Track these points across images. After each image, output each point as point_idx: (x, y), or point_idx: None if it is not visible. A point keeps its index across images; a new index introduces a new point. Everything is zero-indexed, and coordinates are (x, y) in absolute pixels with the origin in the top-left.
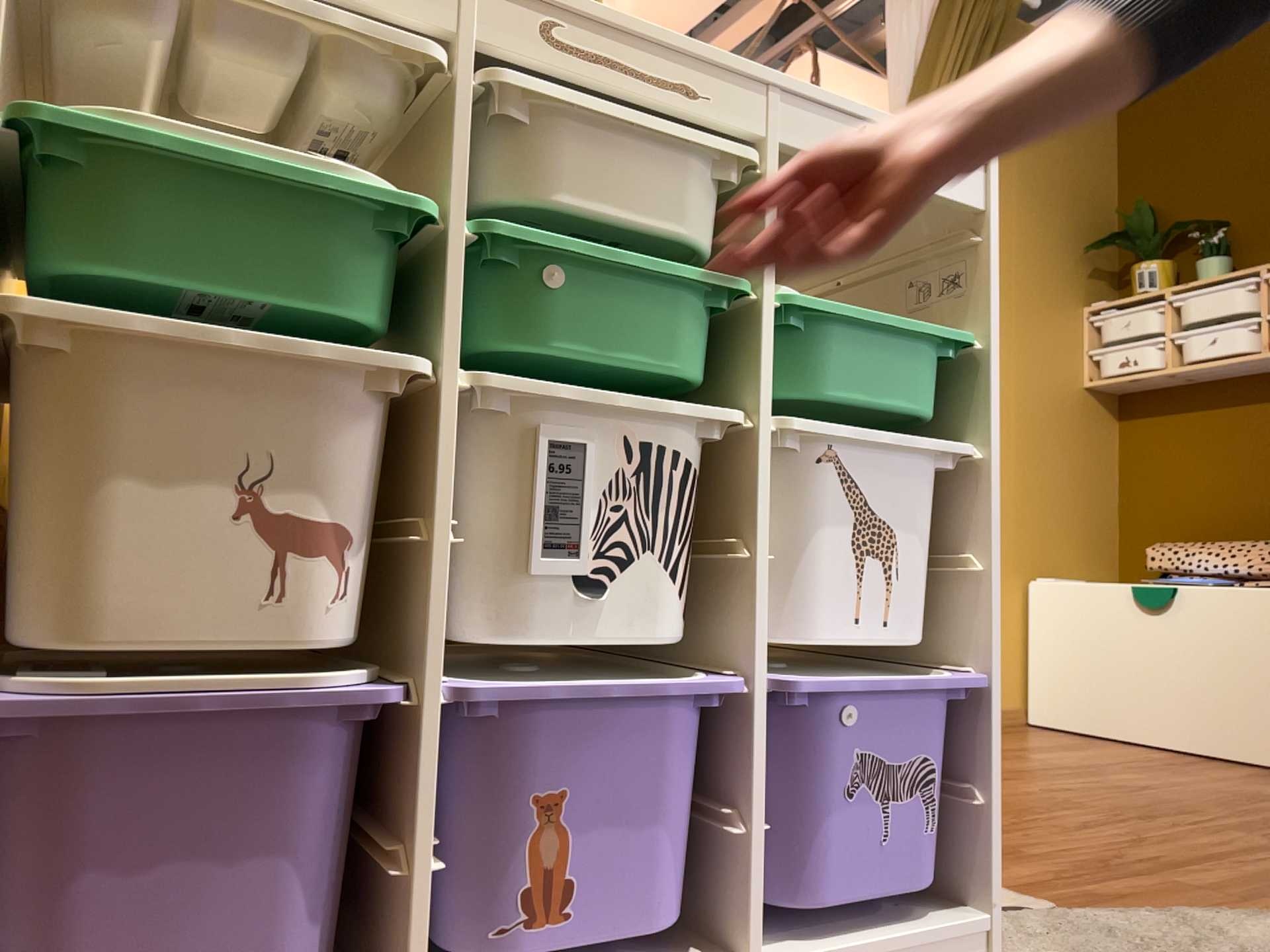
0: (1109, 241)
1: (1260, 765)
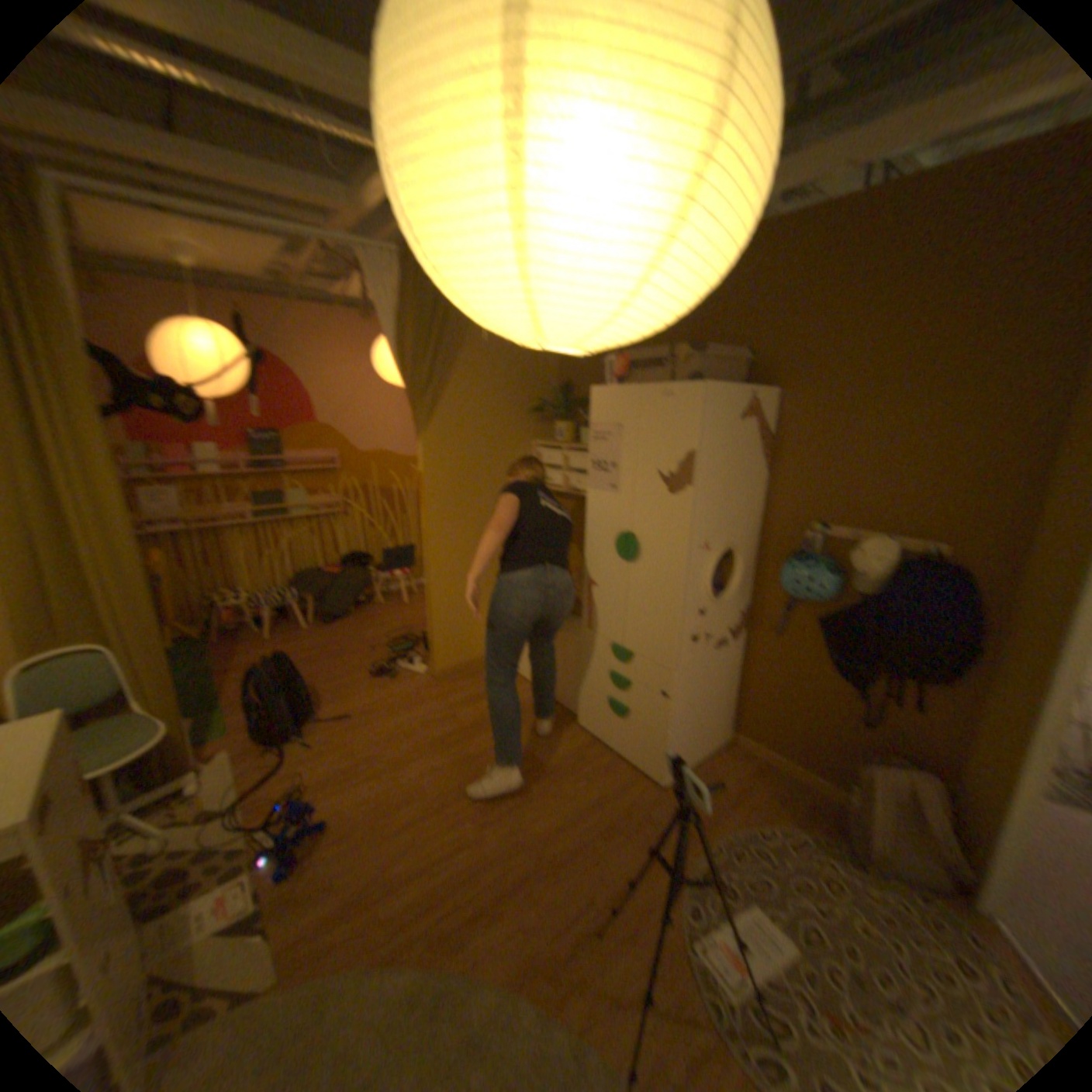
0: (550, 407)
1: (567, 713)
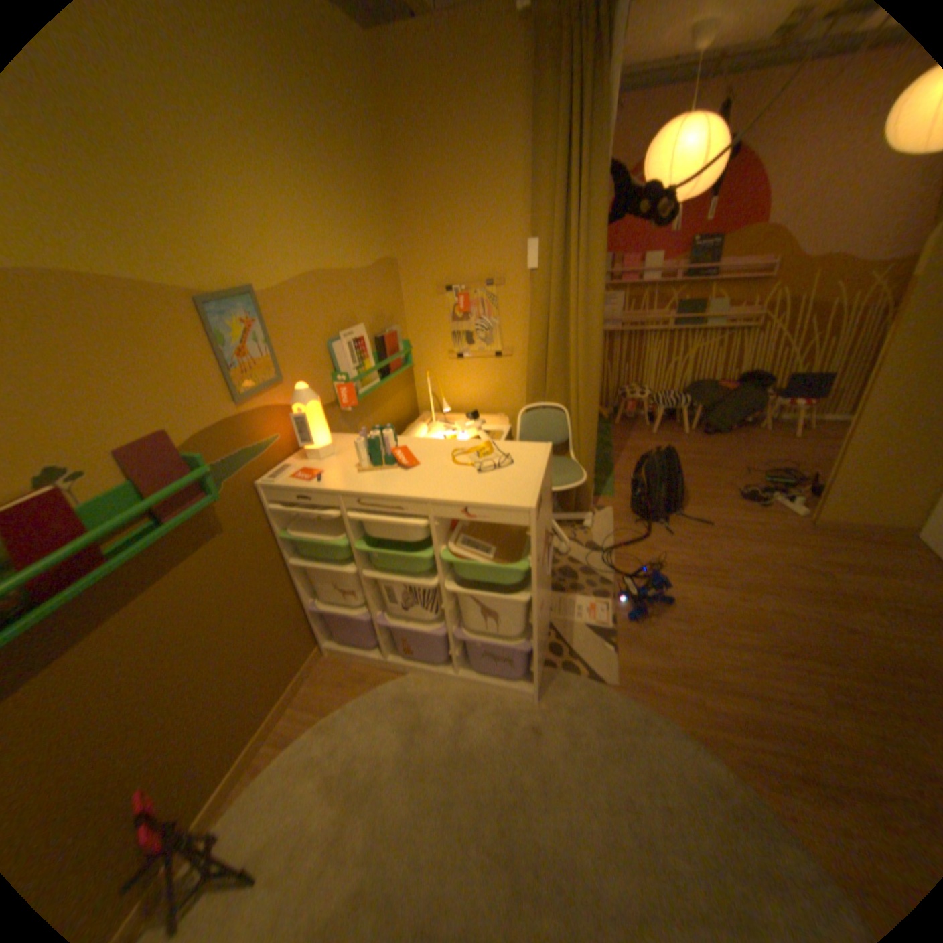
0: None
1: None
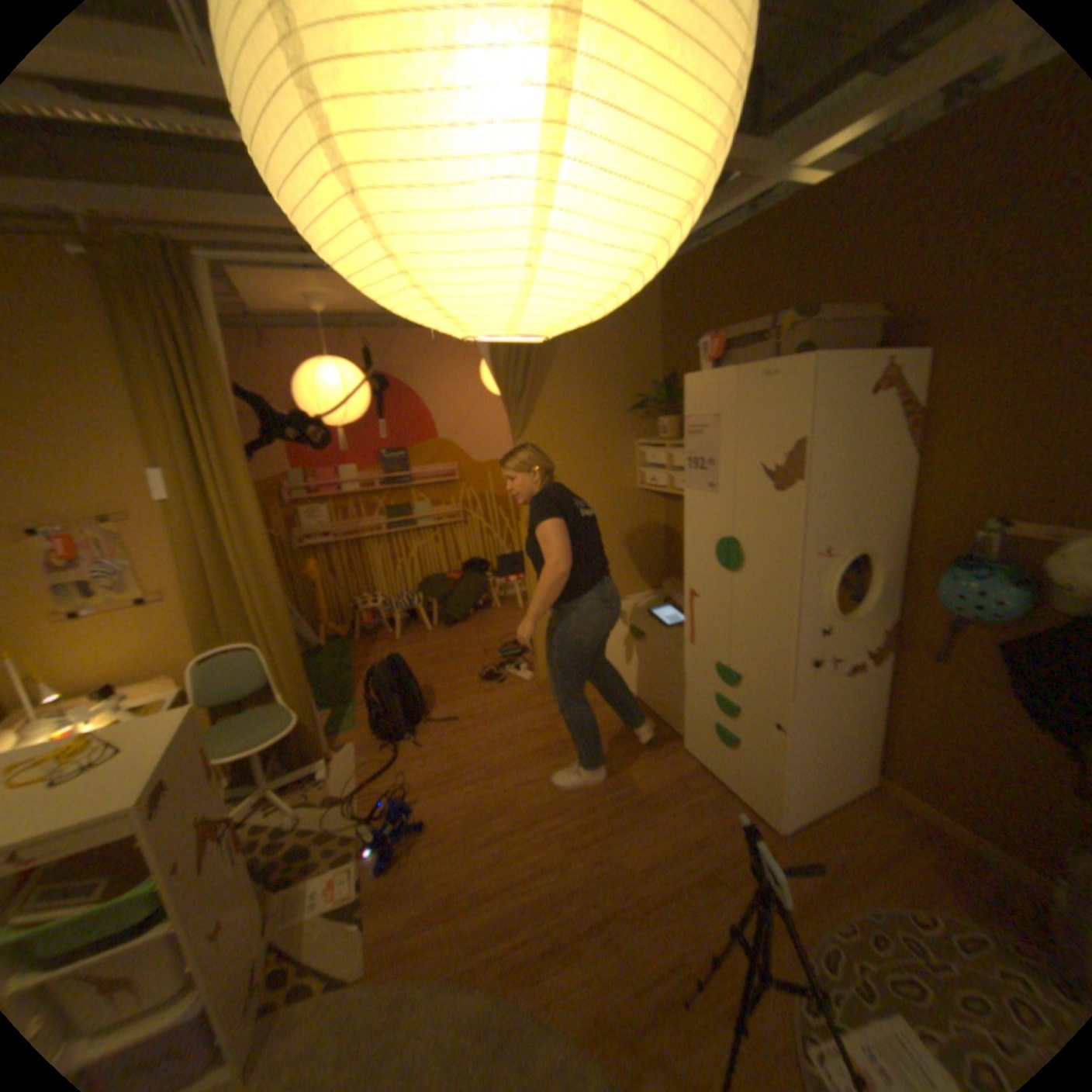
0: (649, 400)
1: (673, 733)
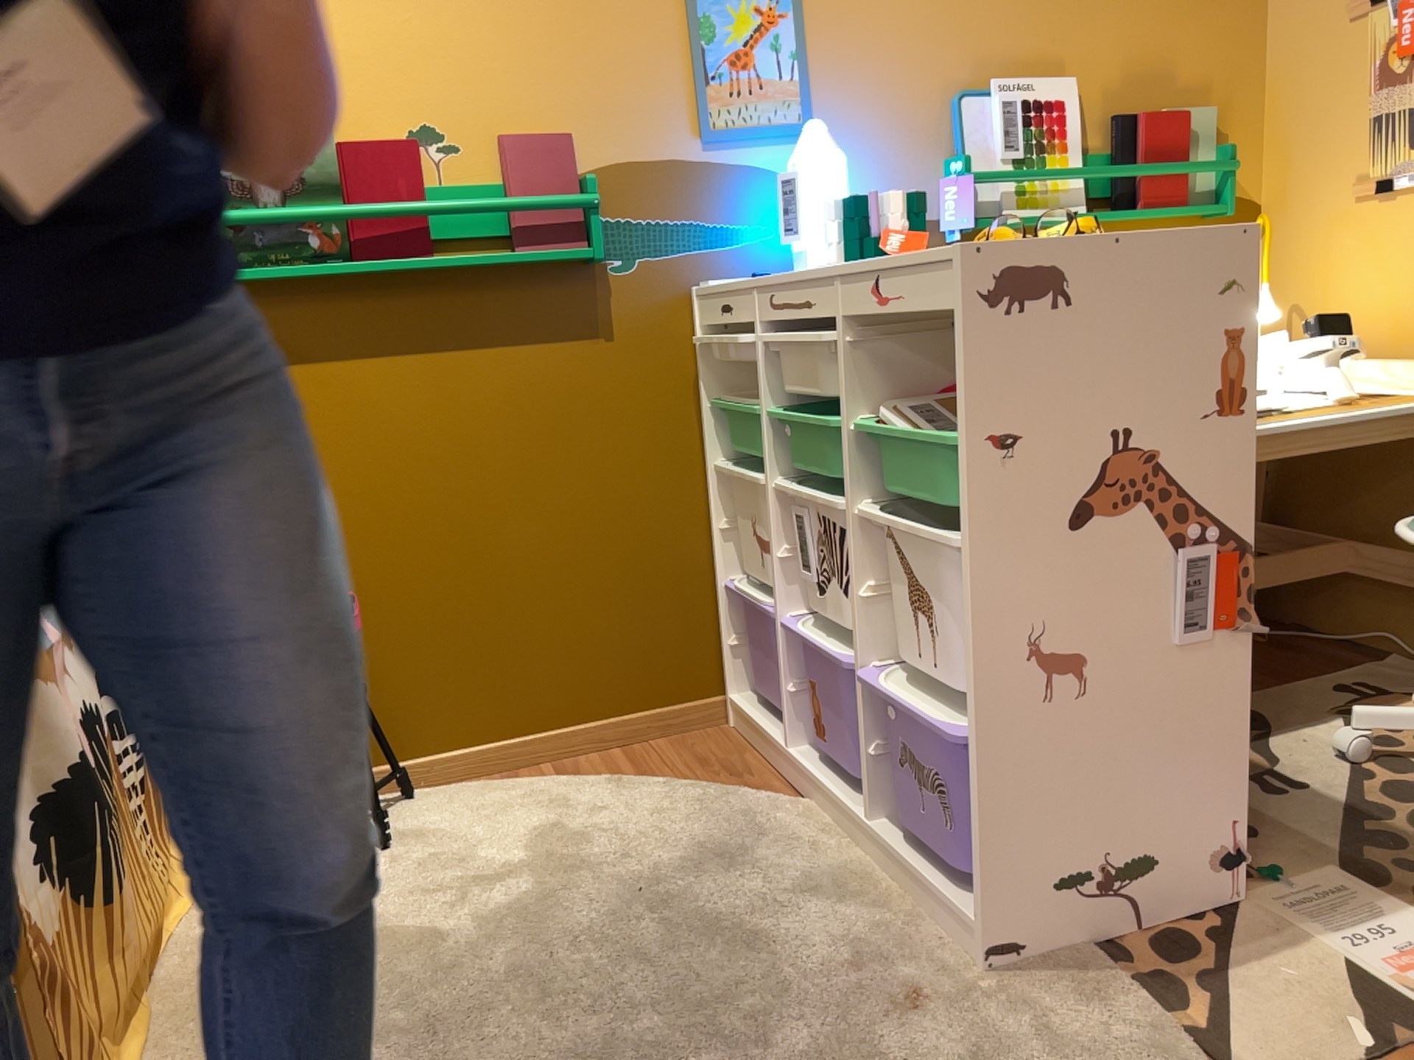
0: None
1: None
